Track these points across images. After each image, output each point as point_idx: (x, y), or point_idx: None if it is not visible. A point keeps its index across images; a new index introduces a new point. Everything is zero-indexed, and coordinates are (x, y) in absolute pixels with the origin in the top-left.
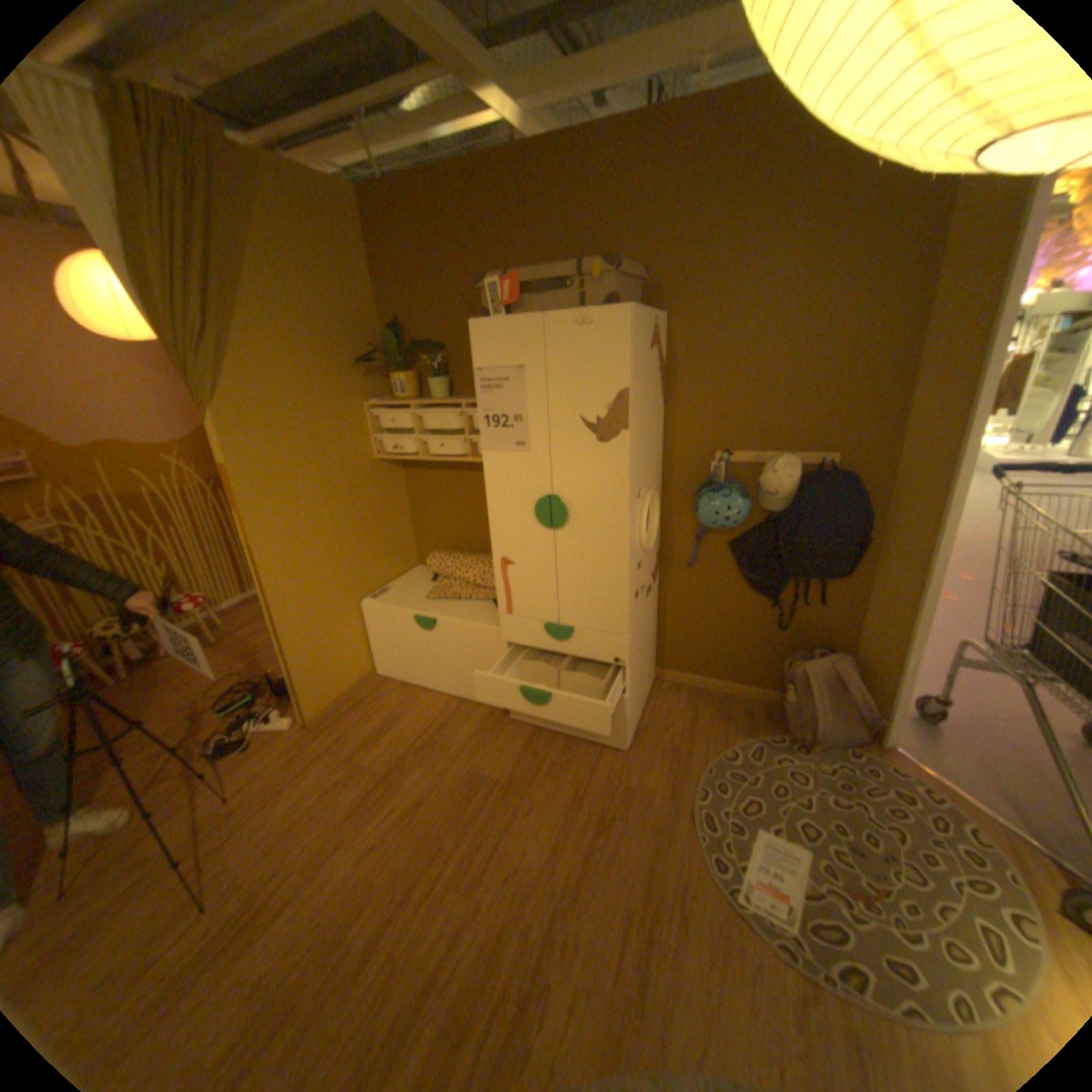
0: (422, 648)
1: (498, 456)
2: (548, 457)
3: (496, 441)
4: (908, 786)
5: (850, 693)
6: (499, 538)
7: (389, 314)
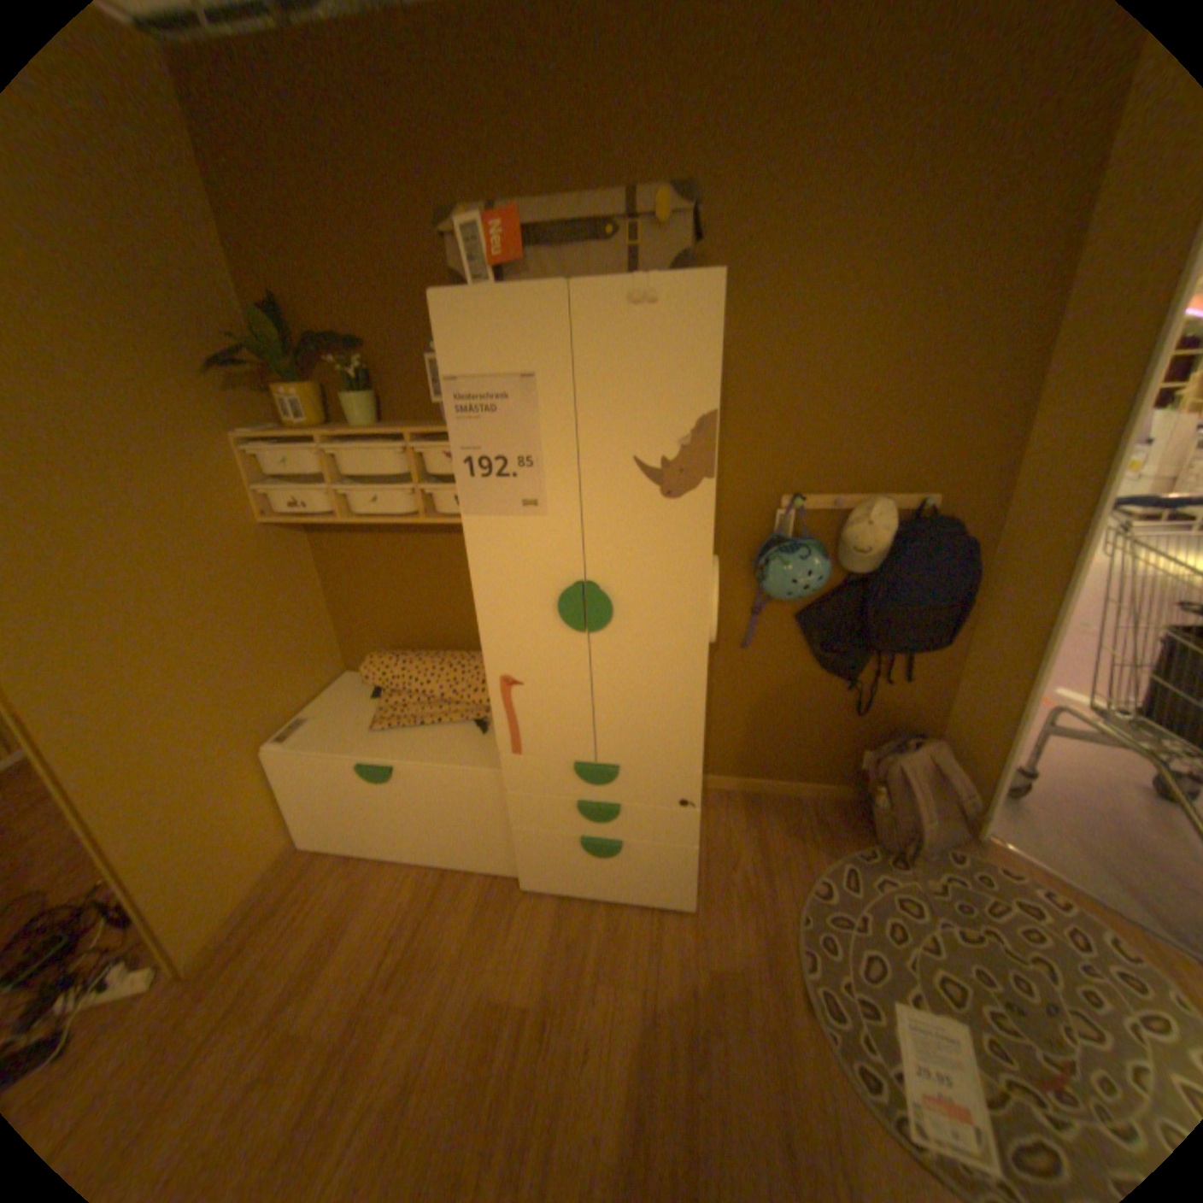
0: (372, 807)
1: (492, 522)
2: (579, 521)
3: (489, 498)
4: (1026, 892)
5: (950, 787)
6: (498, 647)
7: (260, 286)
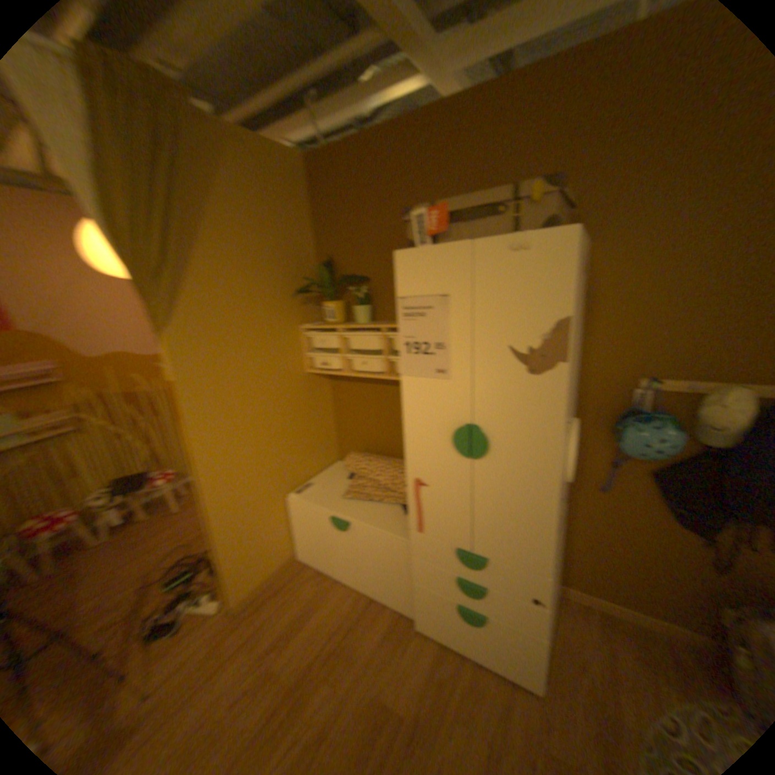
0: (335, 545)
1: (416, 381)
2: (469, 384)
3: (416, 367)
4: None
5: None
6: (413, 459)
7: (324, 253)
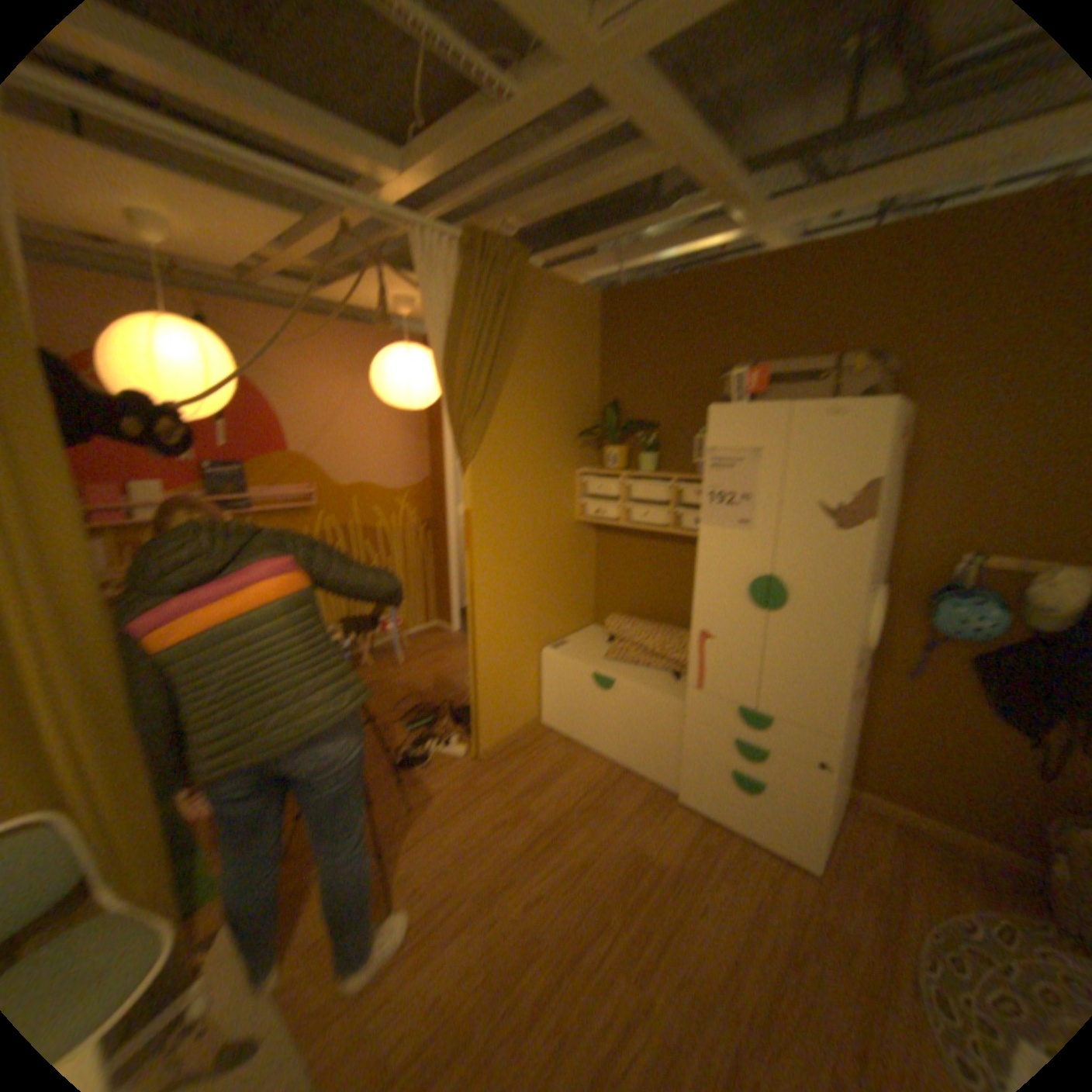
0: (595, 705)
1: (718, 530)
2: (775, 536)
3: (719, 516)
4: None
5: None
6: (704, 610)
7: (612, 395)
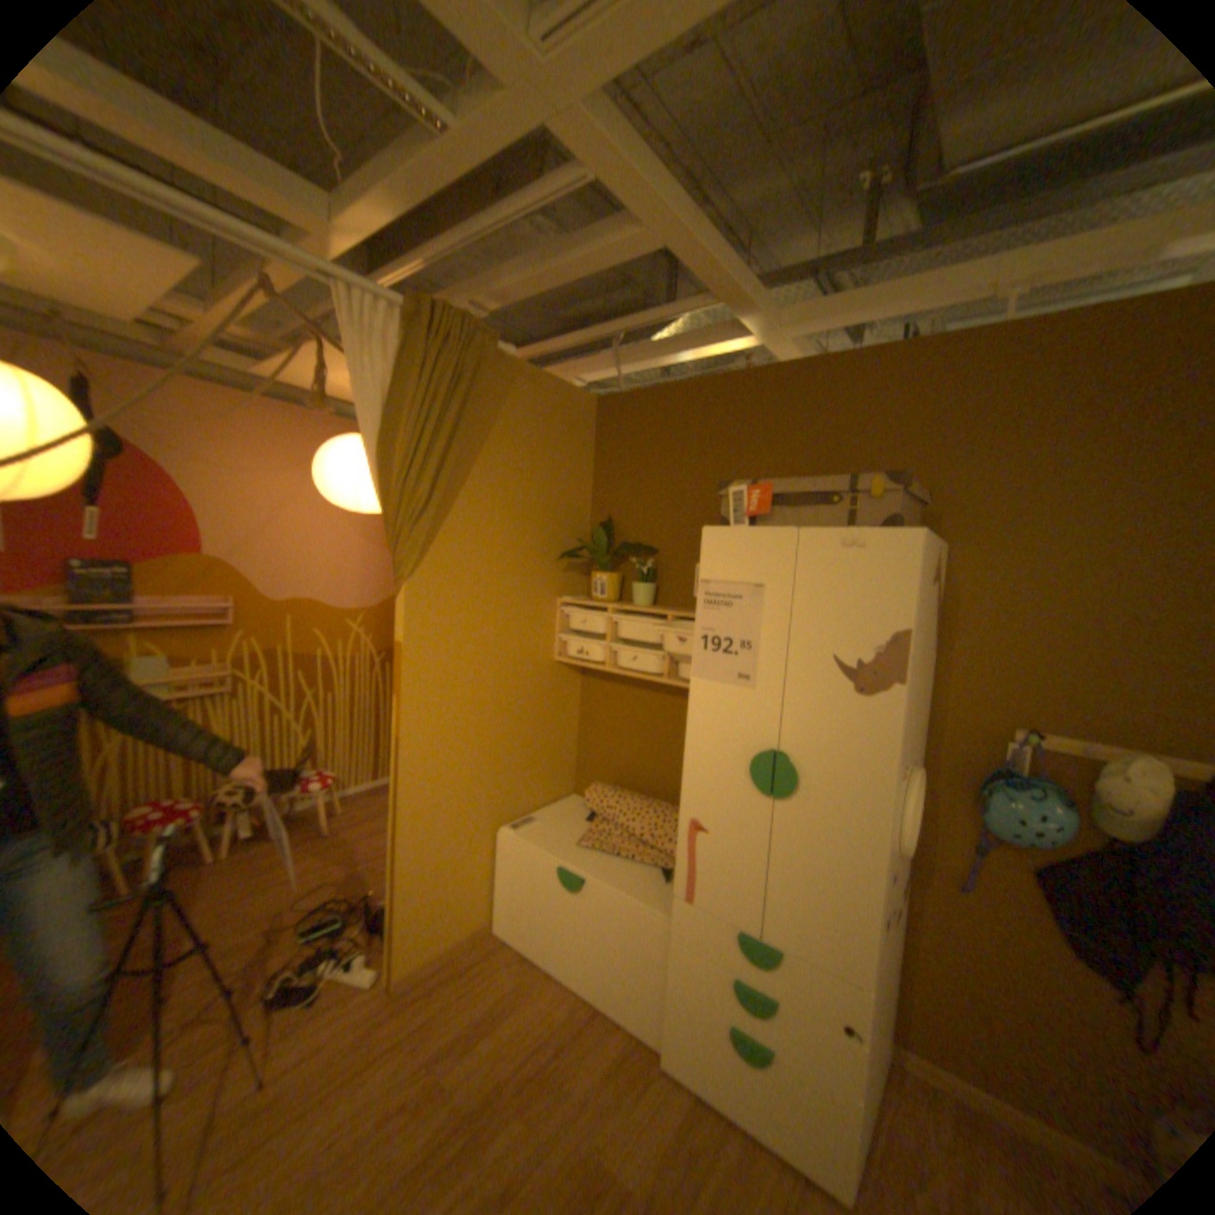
0: (560, 914)
1: (712, 686)
2: (780, 698)
3: (713, 667)
4: None
5: None
6: (694, 792)
7: (605, 513)
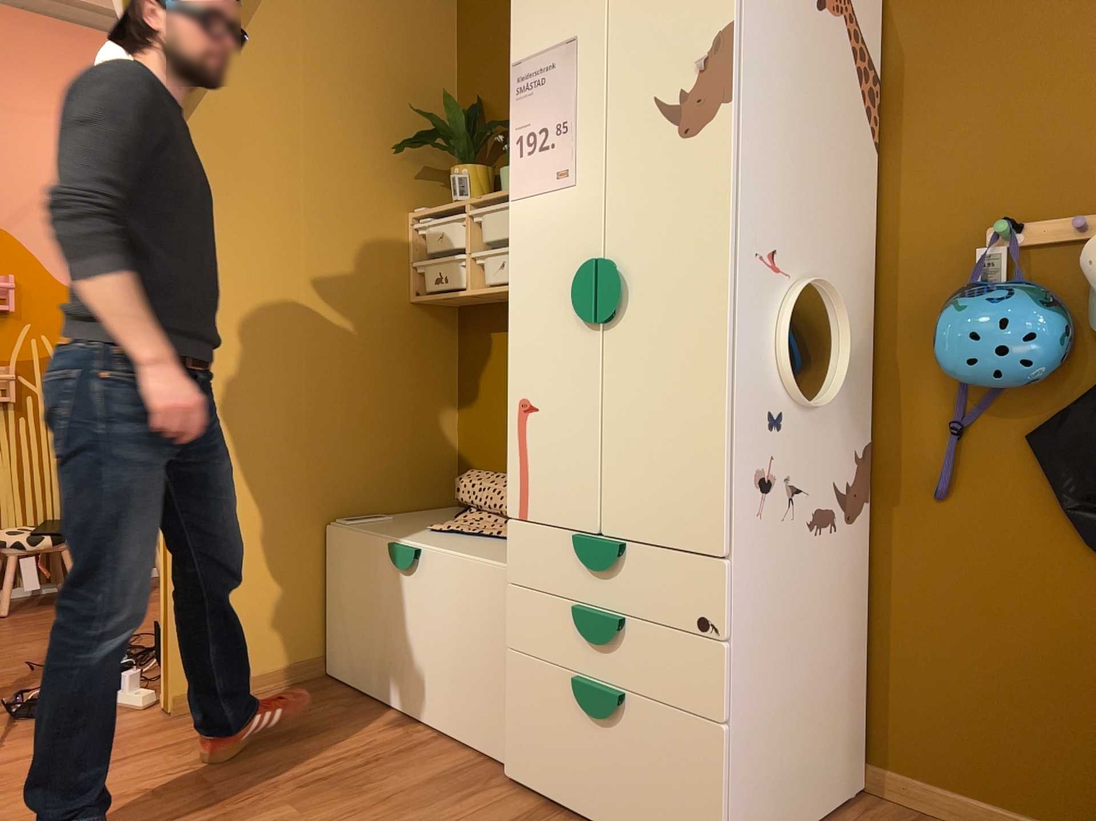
0: (394, 612)
1: (532, 203)
2: (603, 184)
3: (532, 176)
4: None
5: None
6: (521, 359)
7: (475, 96)
